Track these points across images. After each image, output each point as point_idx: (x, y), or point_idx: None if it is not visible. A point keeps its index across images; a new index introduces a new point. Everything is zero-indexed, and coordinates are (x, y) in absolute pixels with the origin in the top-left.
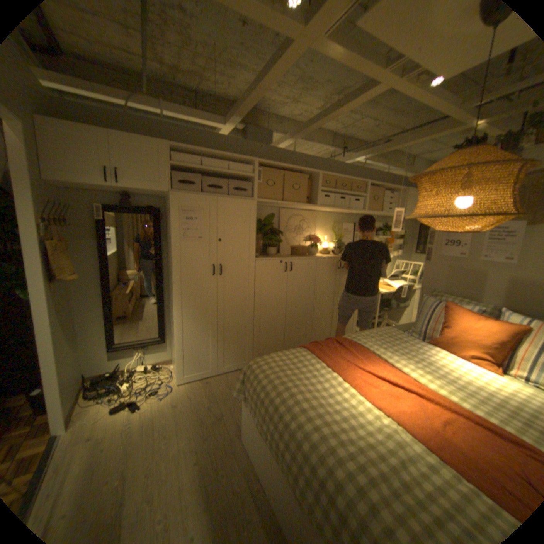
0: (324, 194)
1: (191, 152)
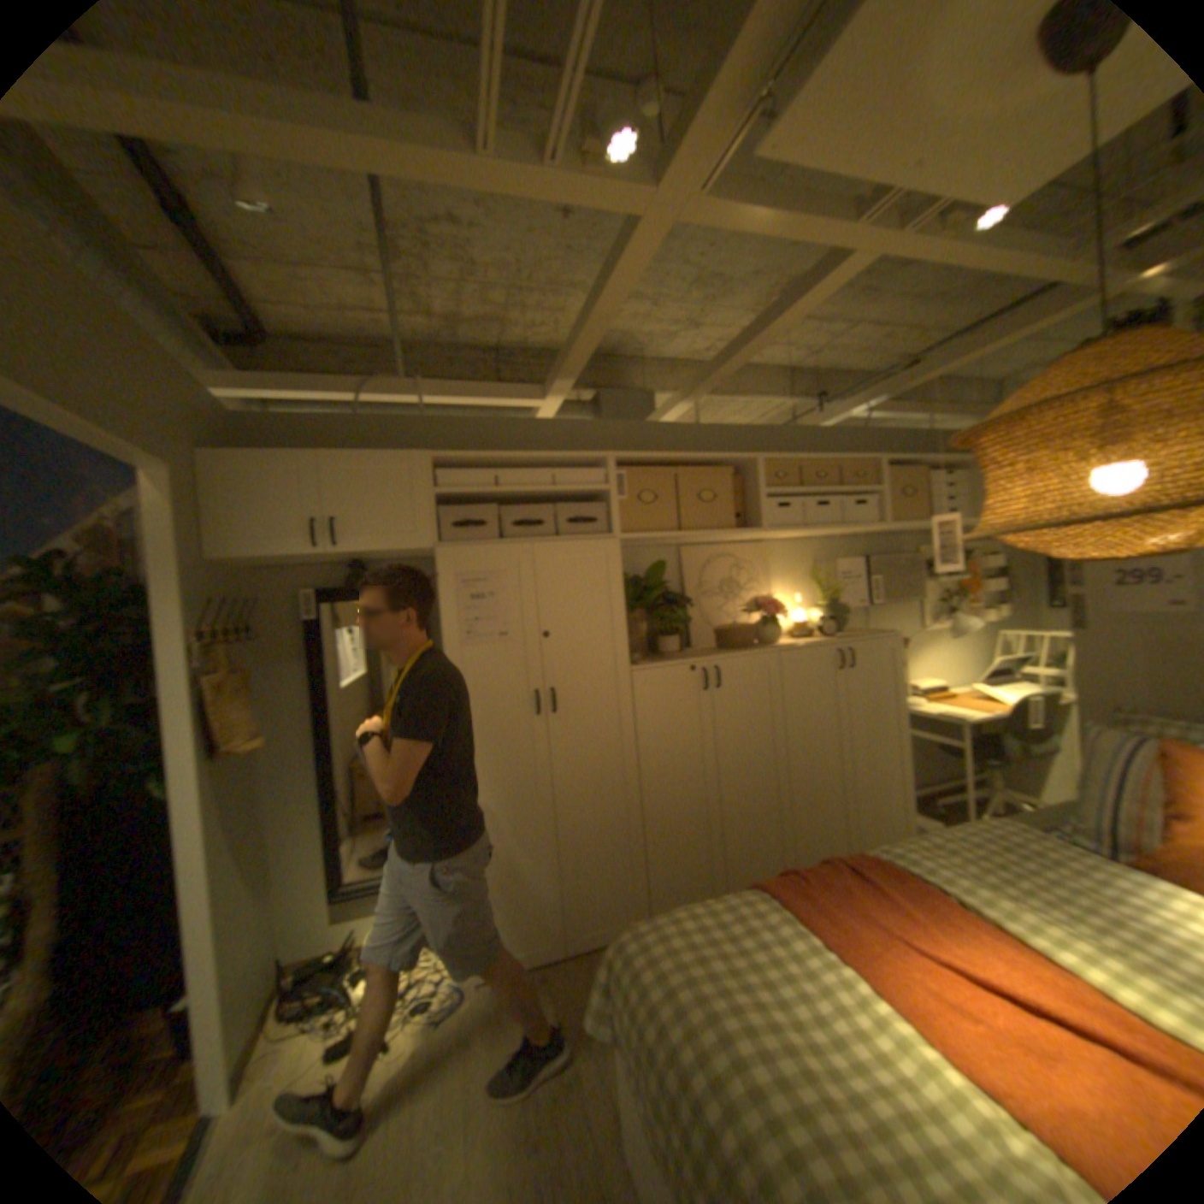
0: (776, 502)
1: (474, 464)
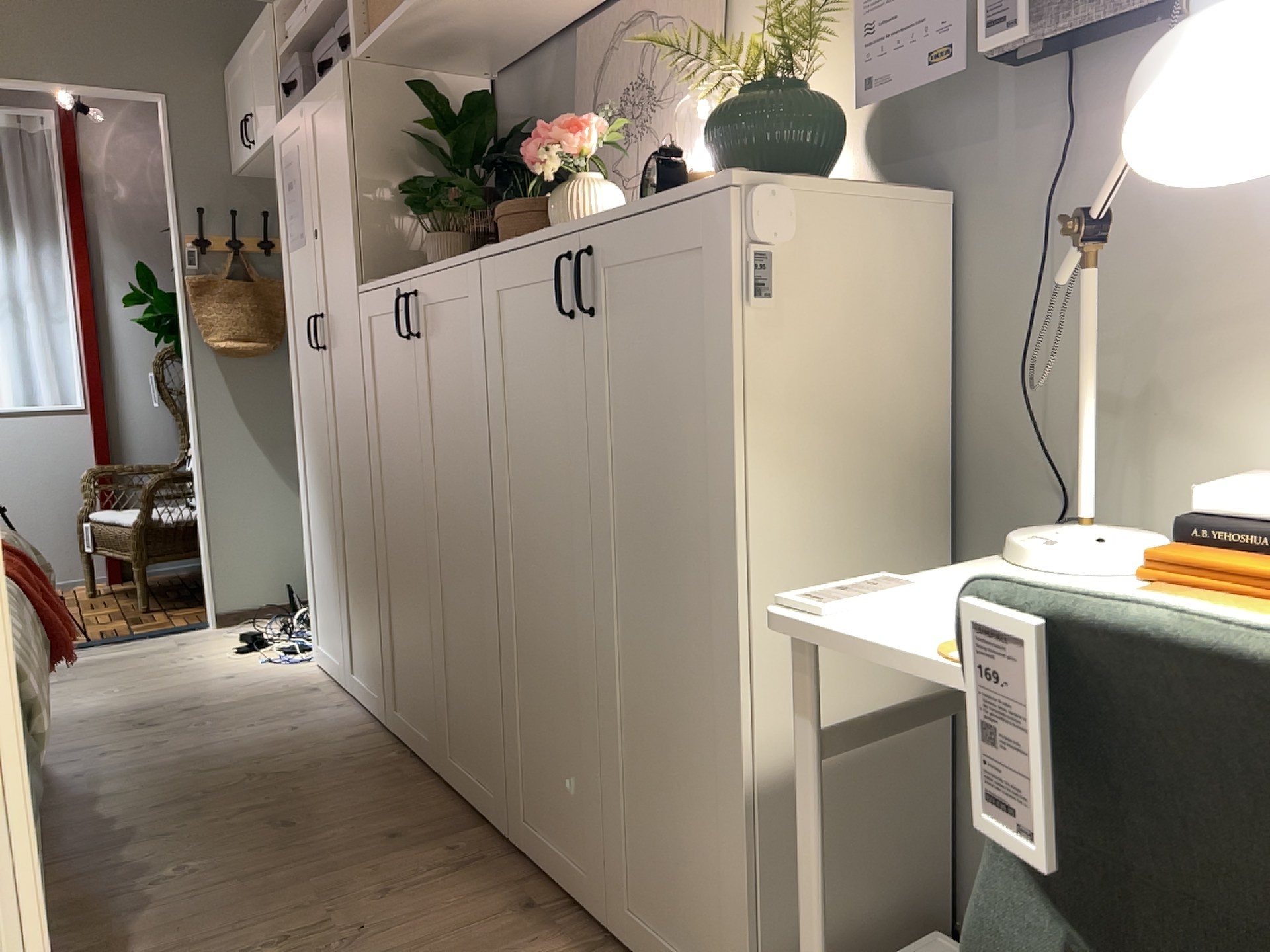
0: None
1: None
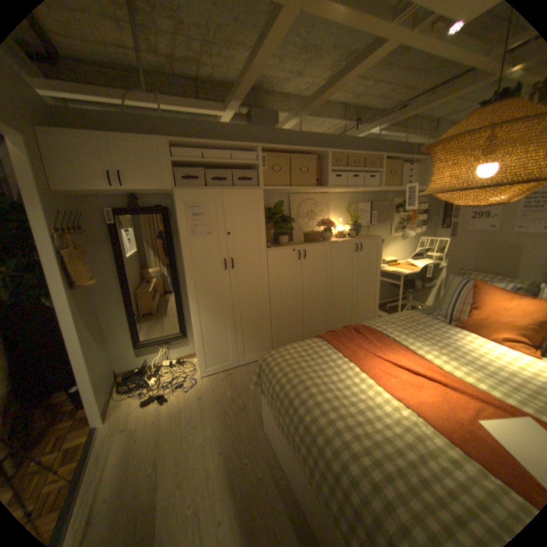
0: (335, 174)
1: (191, 146)
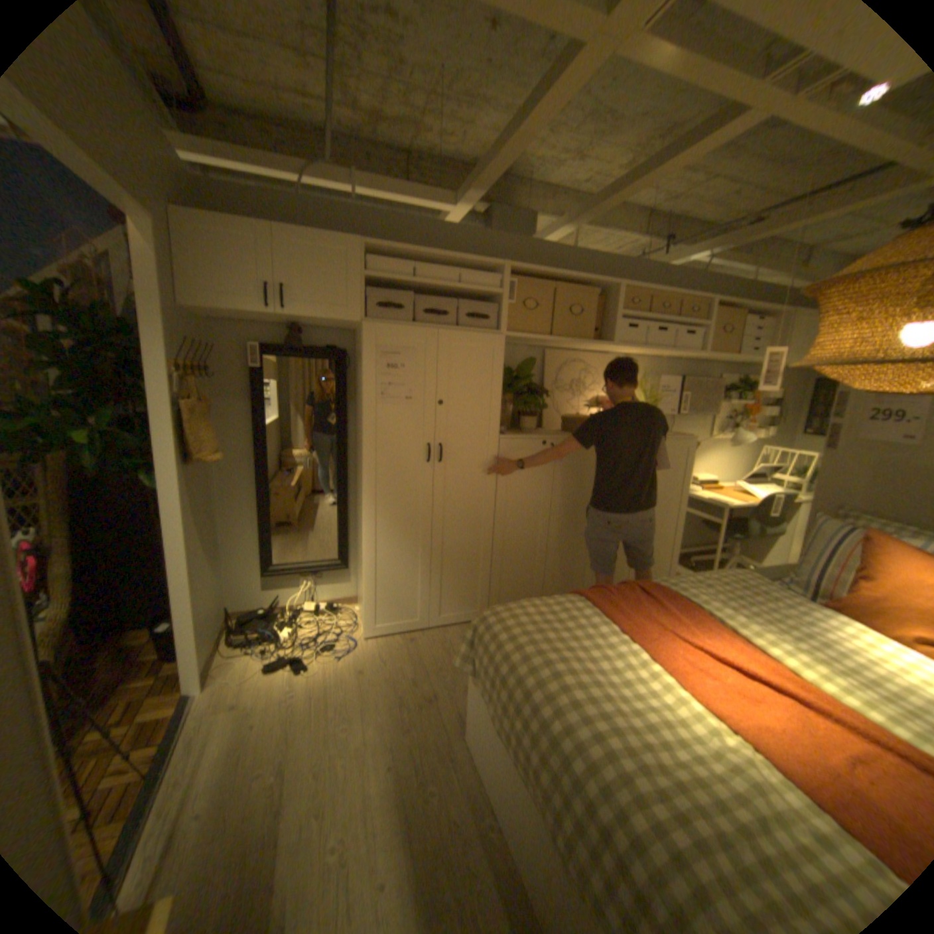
0: (628, 323)
1: (398, 256)
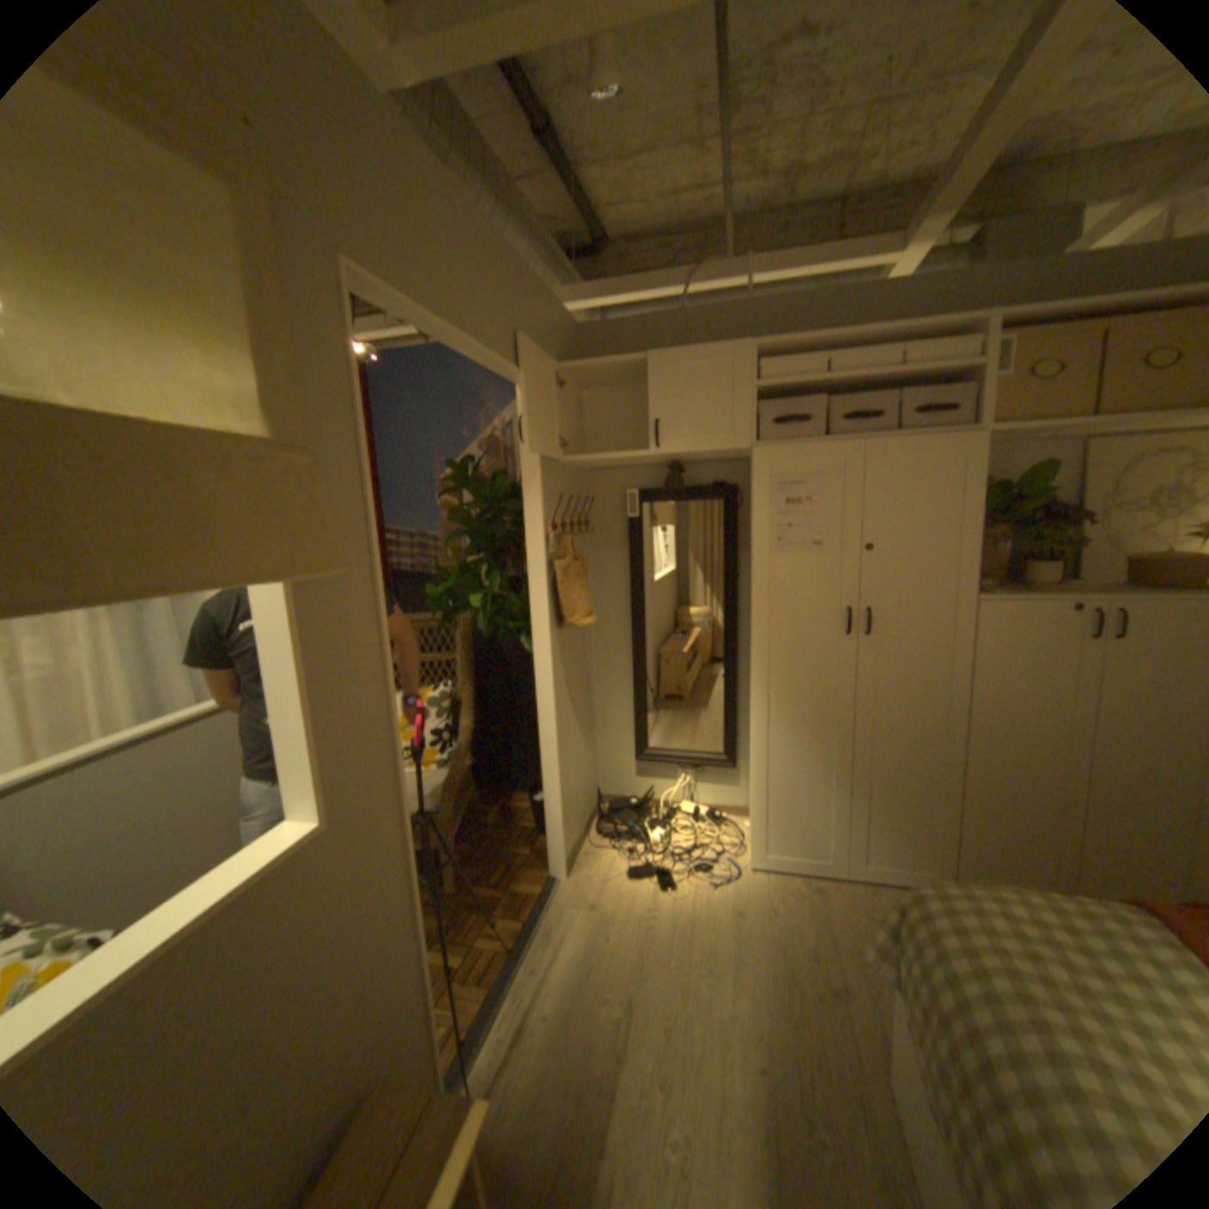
0: None
1: (805, 350)
